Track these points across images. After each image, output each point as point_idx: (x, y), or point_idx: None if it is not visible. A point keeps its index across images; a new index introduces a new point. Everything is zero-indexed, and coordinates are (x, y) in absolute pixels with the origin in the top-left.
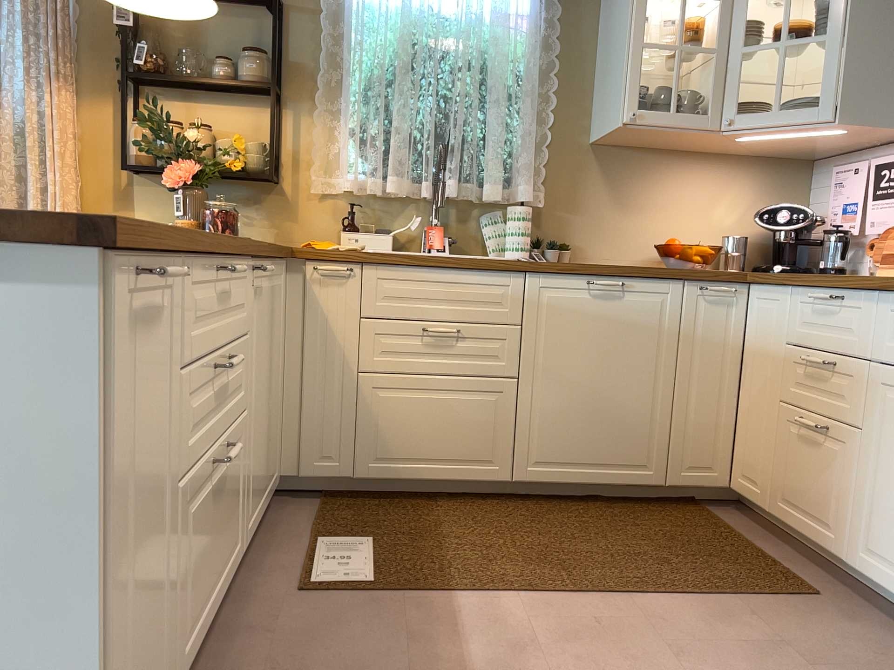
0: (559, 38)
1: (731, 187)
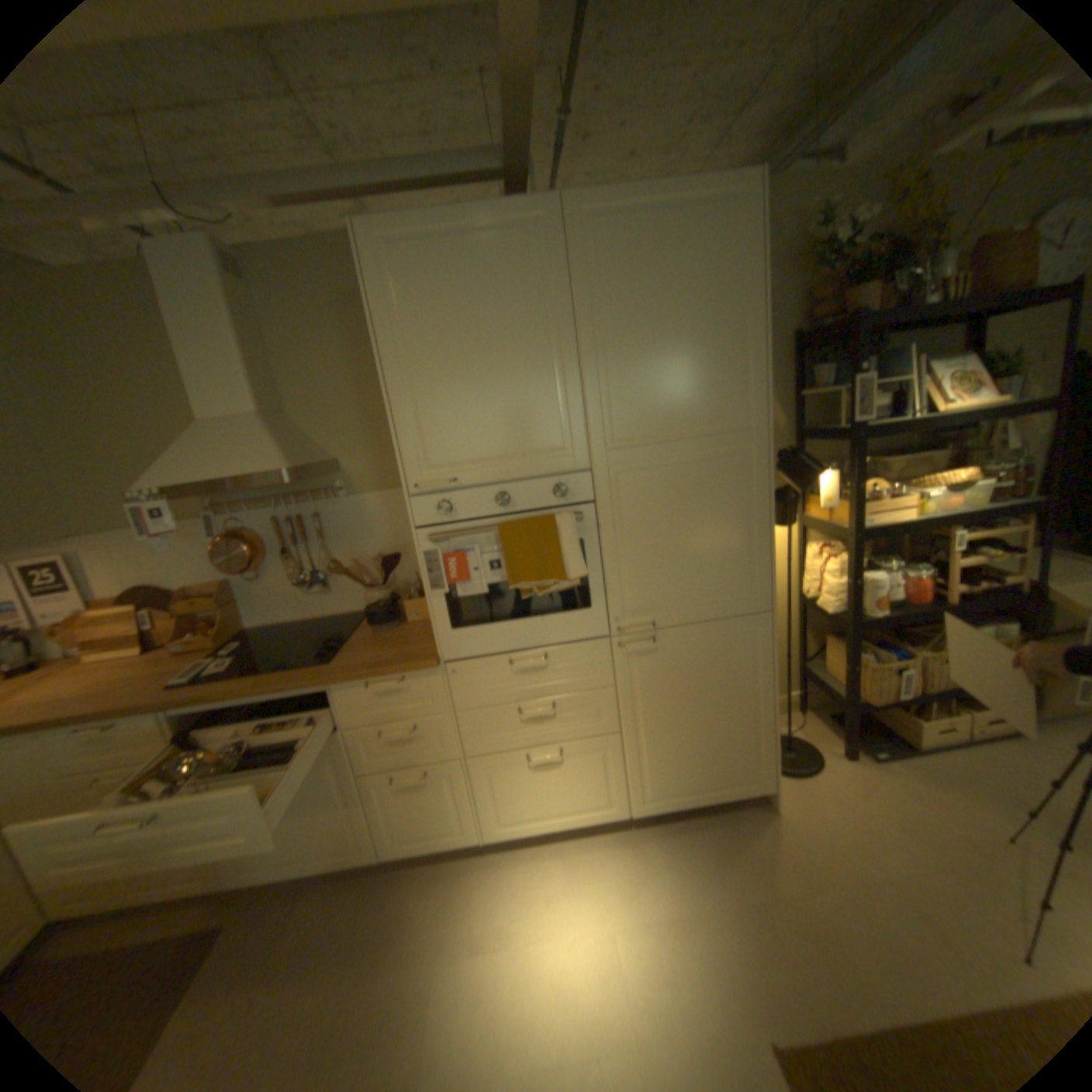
0: None
1: None
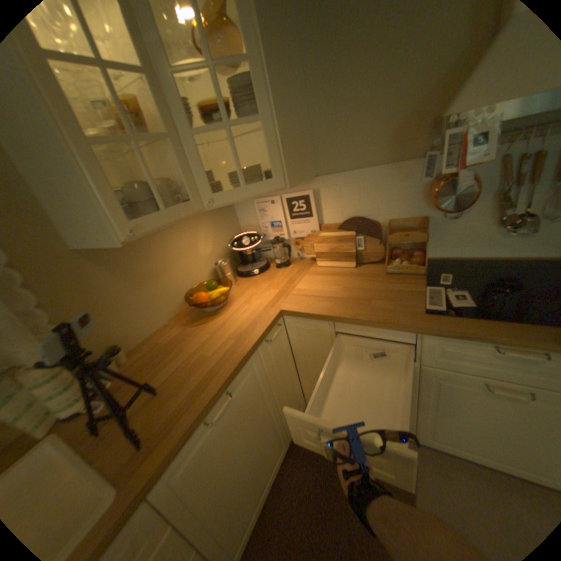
0: None
1: (200, 229)
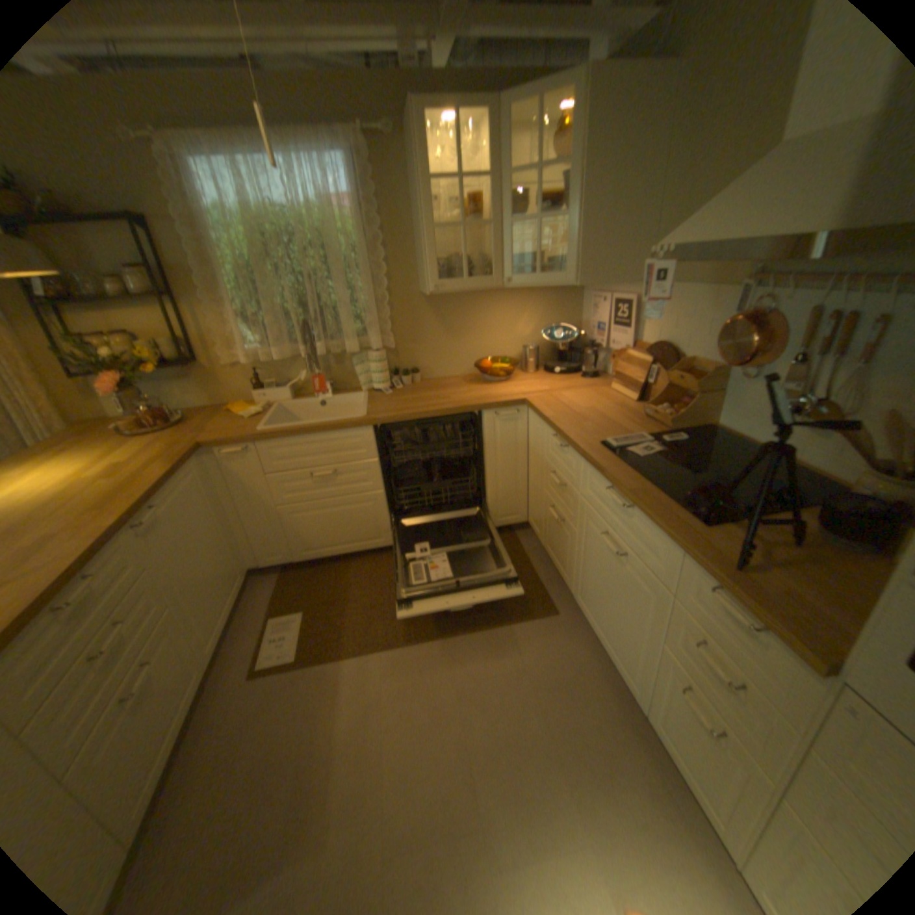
0: (379, 210)
1: (525, 309)
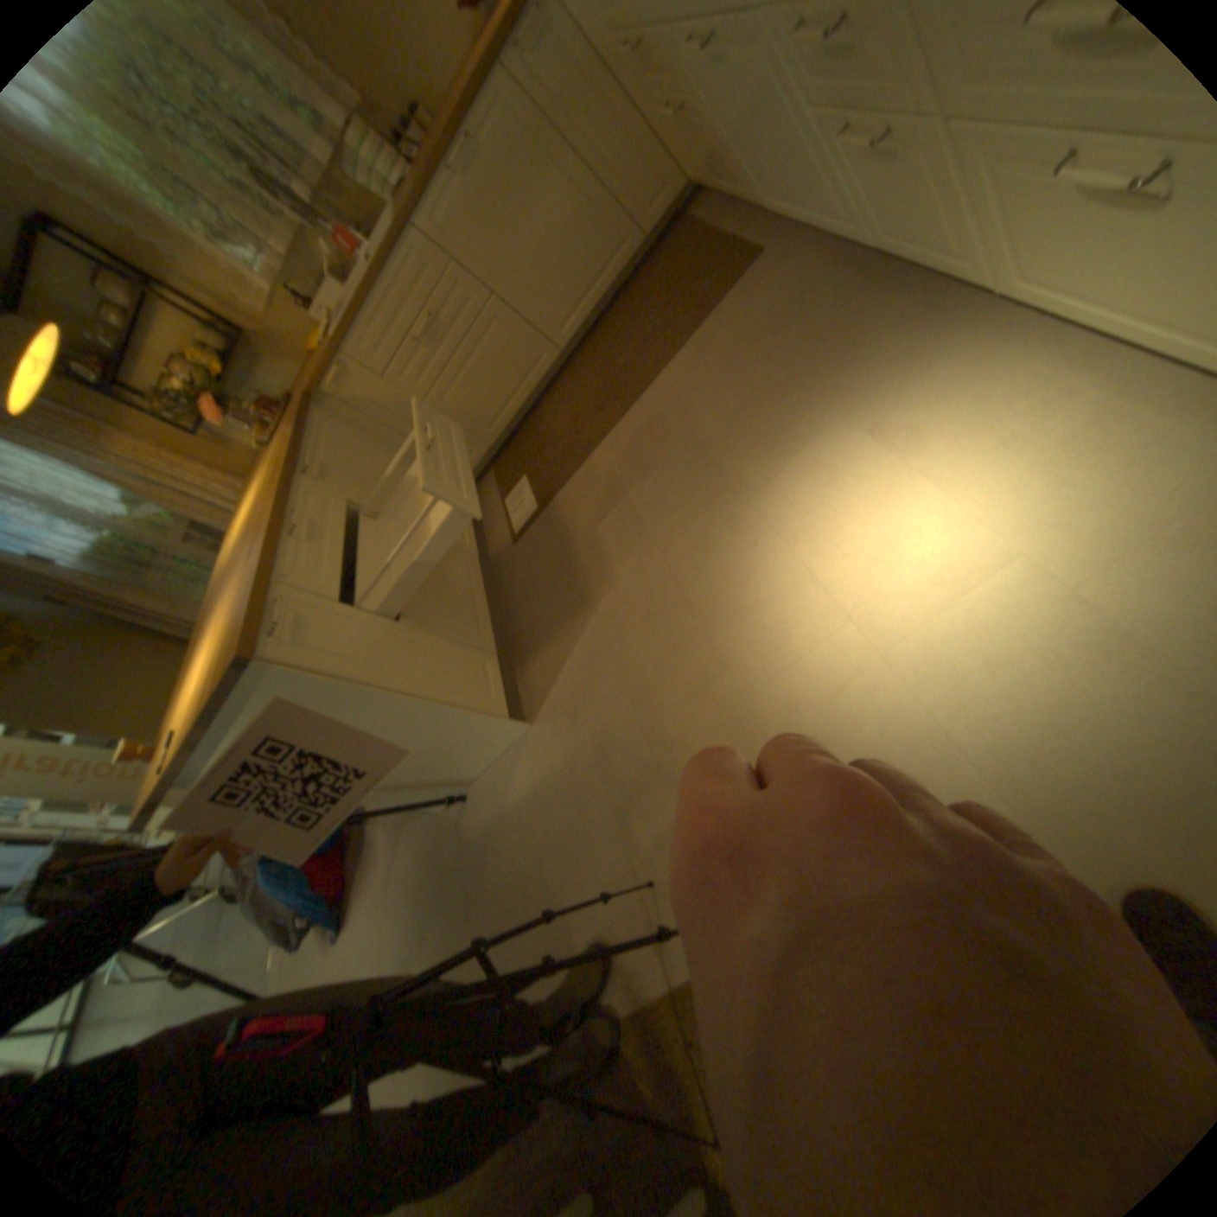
0: None
1: None
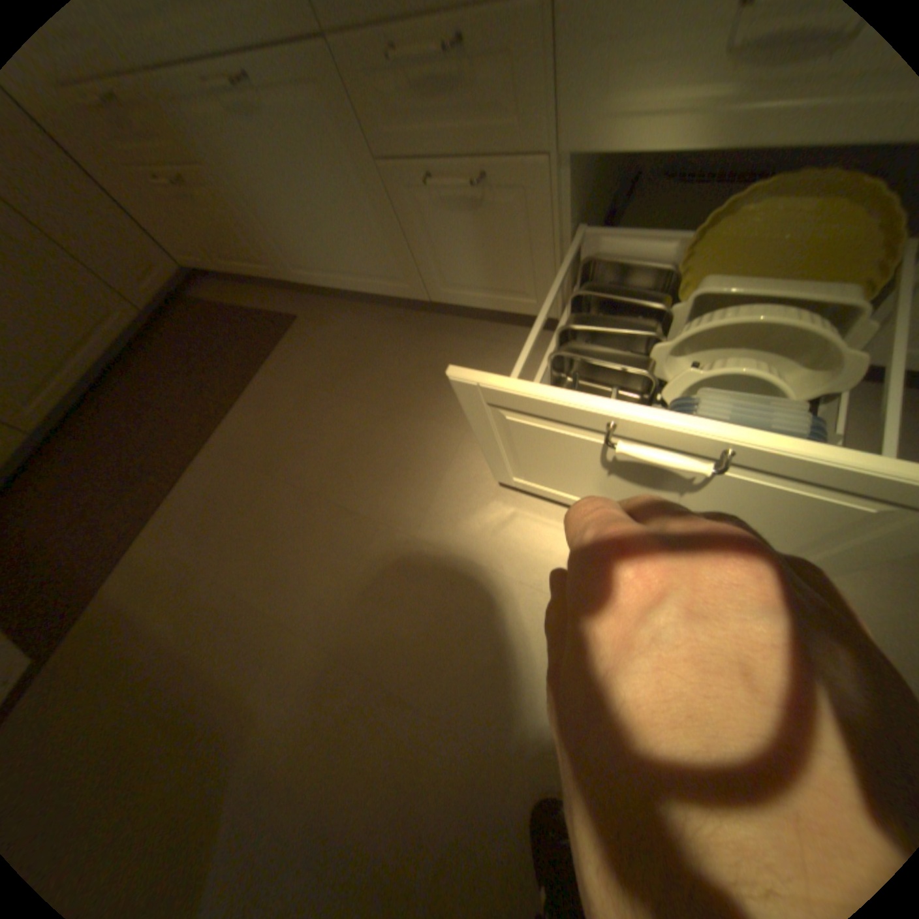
0: None
1: None
